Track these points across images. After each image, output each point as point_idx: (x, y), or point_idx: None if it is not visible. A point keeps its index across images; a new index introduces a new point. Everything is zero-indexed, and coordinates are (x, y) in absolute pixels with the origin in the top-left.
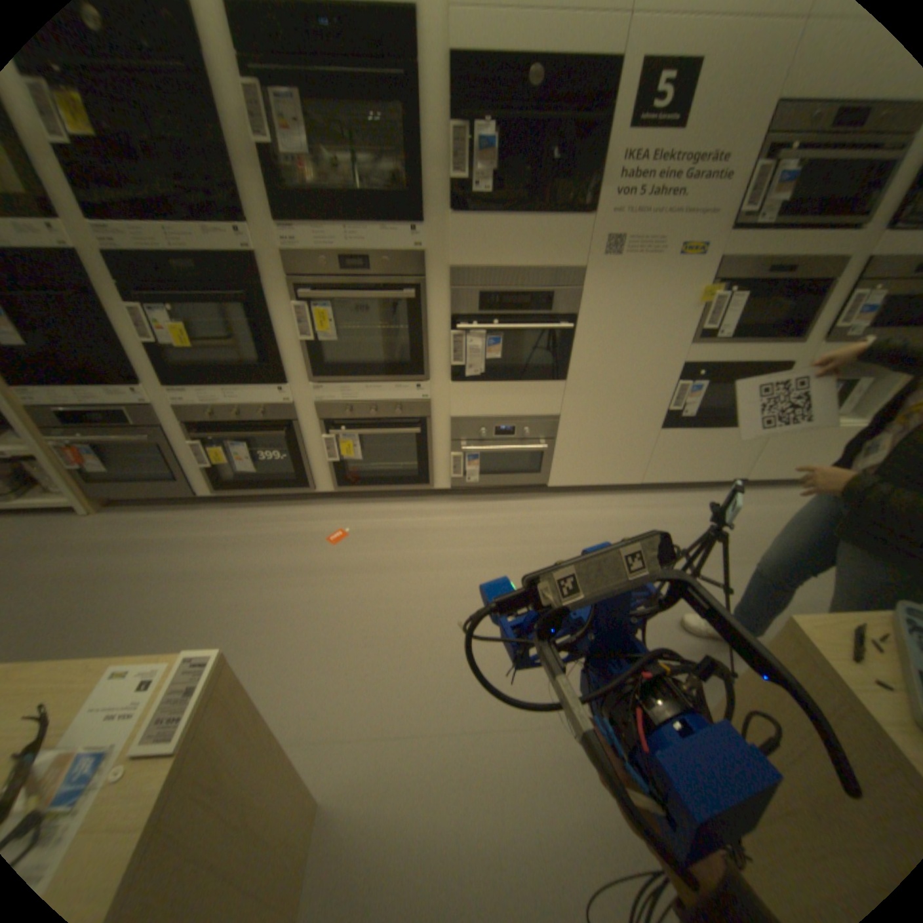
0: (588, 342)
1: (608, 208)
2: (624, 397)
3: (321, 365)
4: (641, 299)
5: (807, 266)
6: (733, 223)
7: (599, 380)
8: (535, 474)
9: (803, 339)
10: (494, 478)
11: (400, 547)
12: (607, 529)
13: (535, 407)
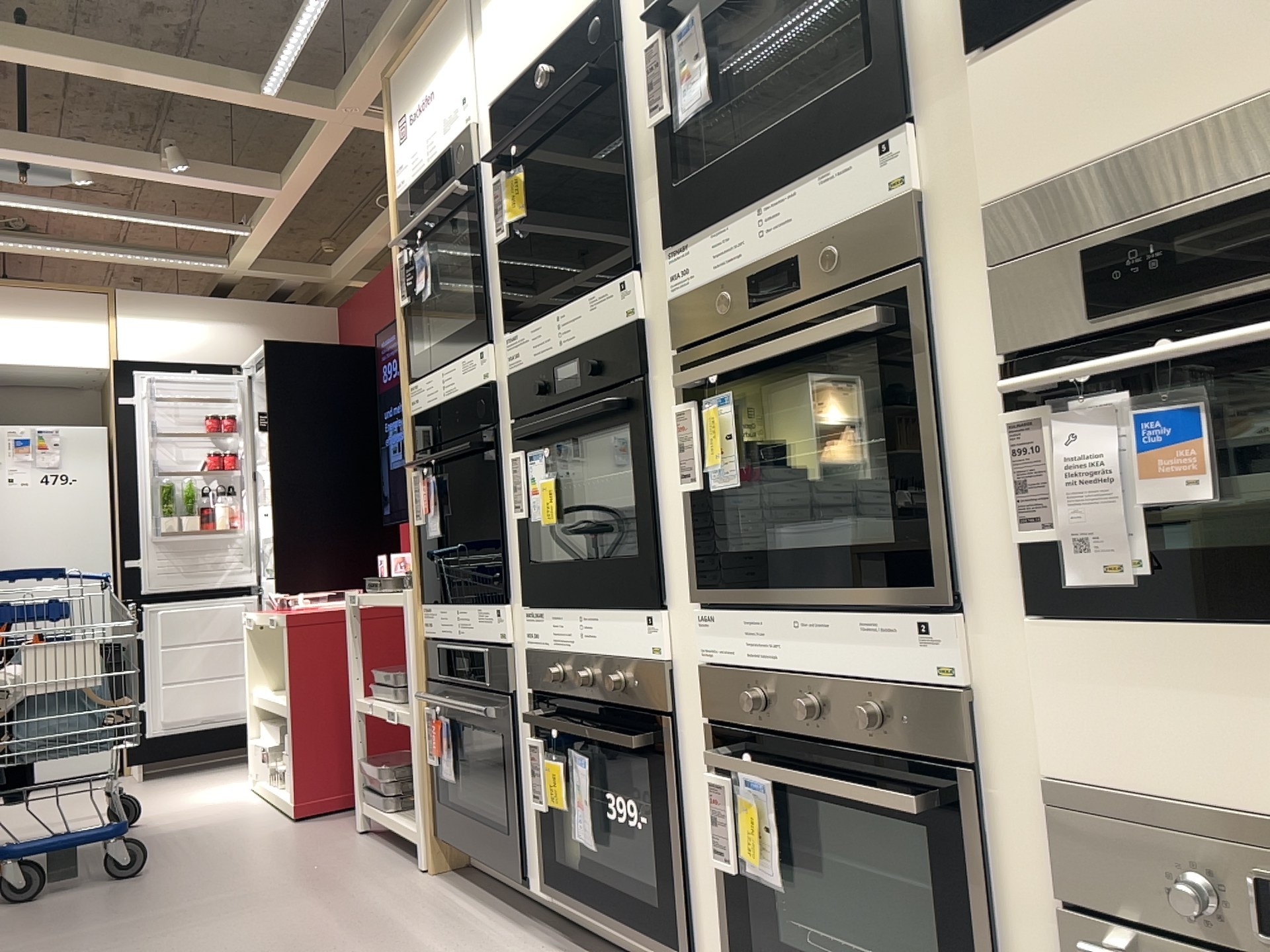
0: None
1: None
2: None
3: (714, 551)
4: None
5: None
6: None
7: None
8: None
9: None
10: None
11: None
12: None
13: None
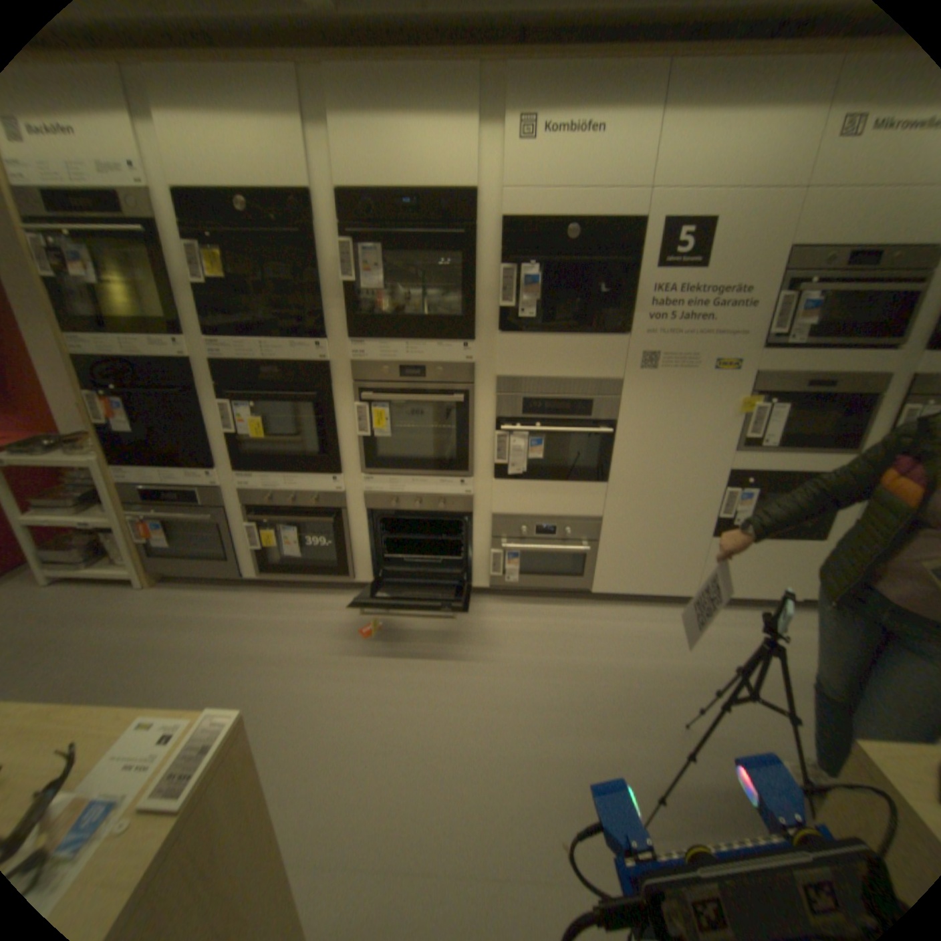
0: (628, 446)
1: (641, 330)
2: (669, 502)
3: (374, 458)
4: (679, 408)
5: (847, 381)
6: (764, 342)
7: (642, 483)
8: (579, 579)
9: (857, 450)
10: (535, 579)
11: (433, 646)
12: (658, 645)
13: (577, 507)
